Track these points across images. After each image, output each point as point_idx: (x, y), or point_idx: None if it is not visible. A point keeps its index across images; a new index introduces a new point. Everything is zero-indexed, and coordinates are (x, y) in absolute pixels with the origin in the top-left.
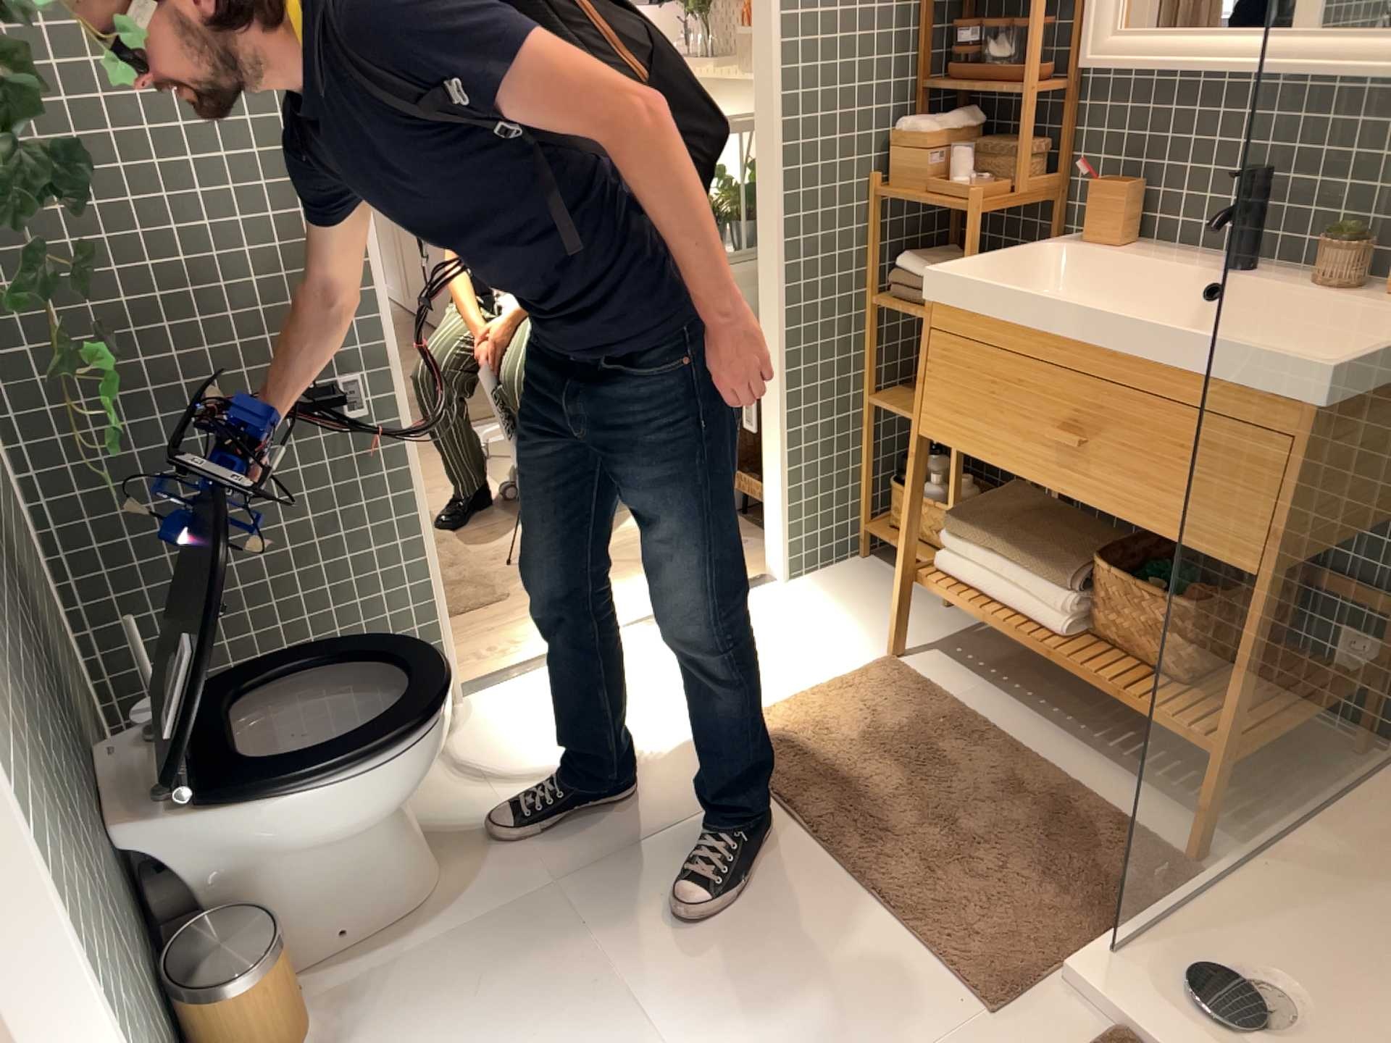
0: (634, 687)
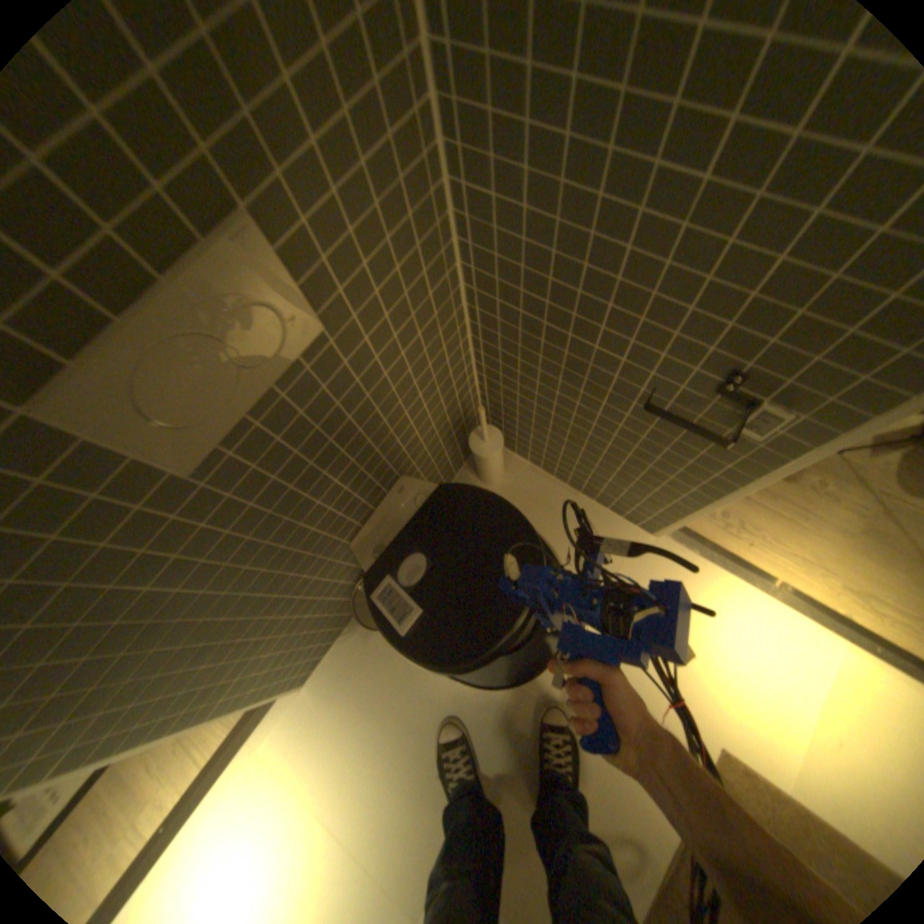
0: (747, 656)
